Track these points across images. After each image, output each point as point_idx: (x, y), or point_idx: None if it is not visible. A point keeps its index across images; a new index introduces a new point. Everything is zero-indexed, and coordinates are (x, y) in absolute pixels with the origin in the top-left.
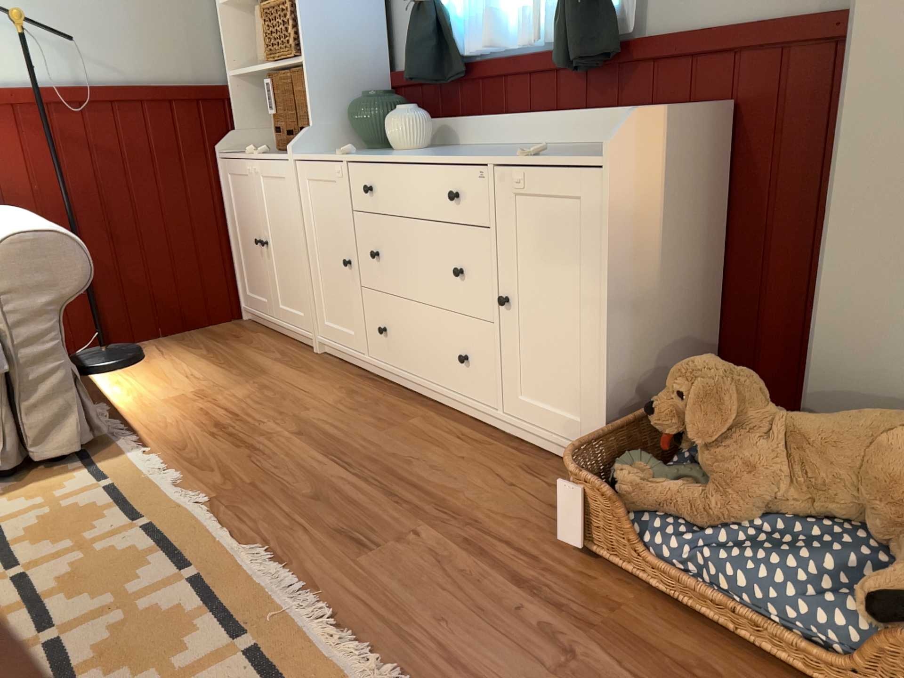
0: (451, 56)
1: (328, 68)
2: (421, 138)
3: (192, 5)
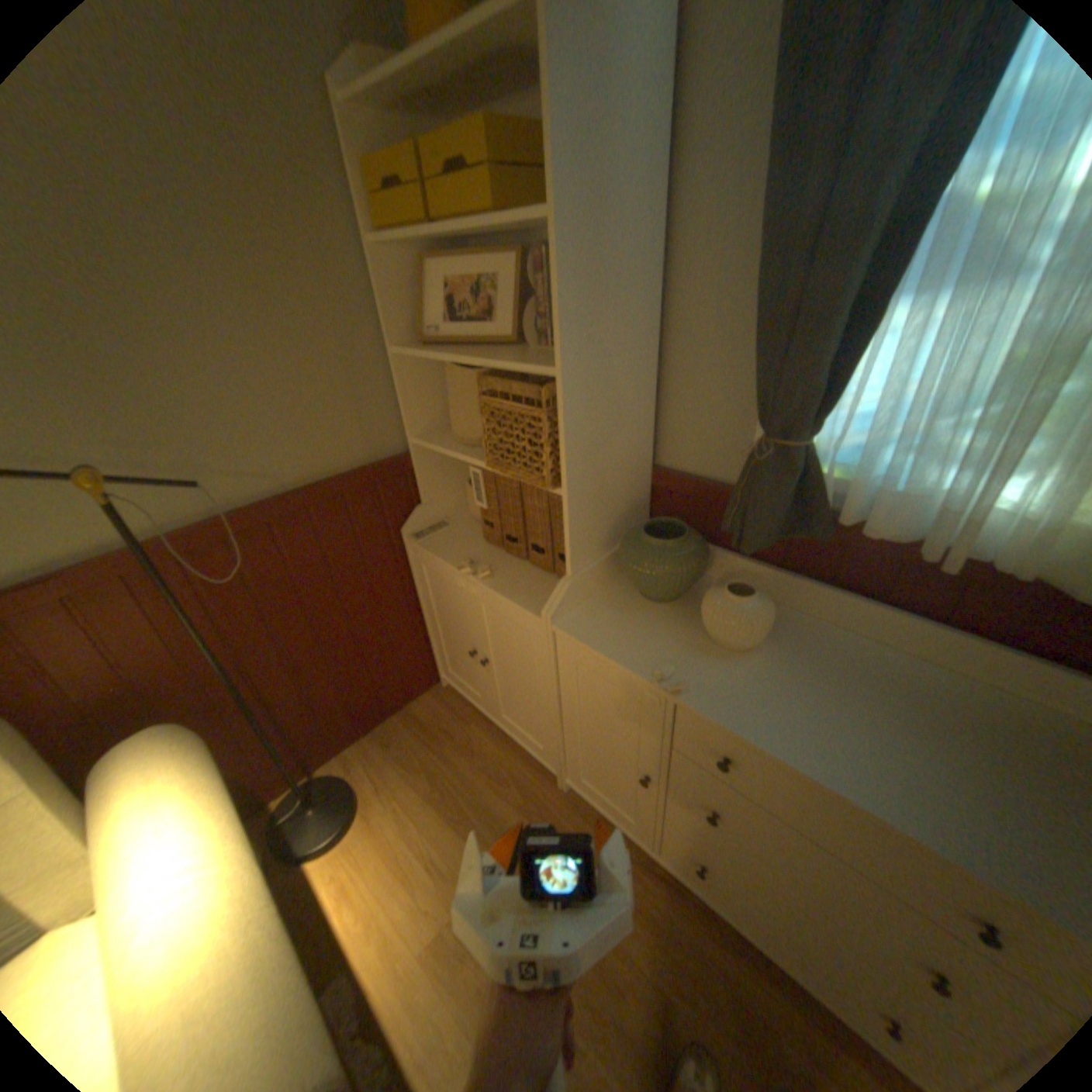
0: (816, 508)
1: (596, 491)
2: (769, 635)
3: (353, 350)
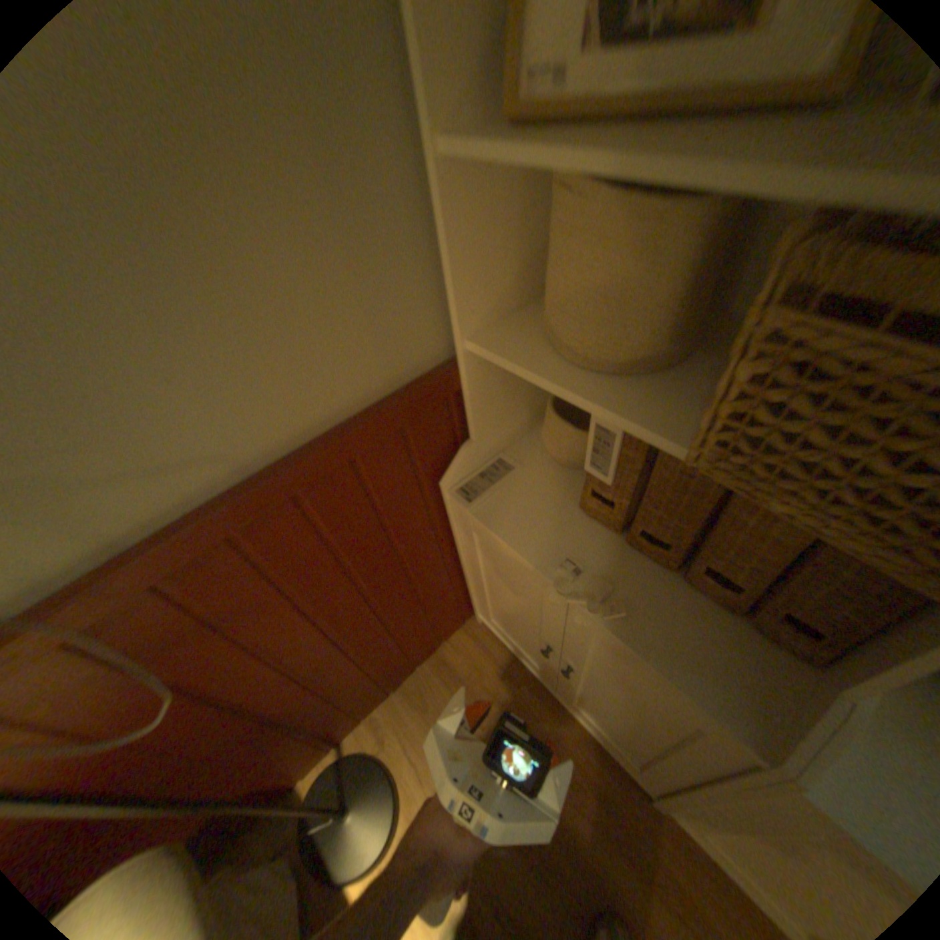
0: None
1: None
2: None
3: (353, 149)
